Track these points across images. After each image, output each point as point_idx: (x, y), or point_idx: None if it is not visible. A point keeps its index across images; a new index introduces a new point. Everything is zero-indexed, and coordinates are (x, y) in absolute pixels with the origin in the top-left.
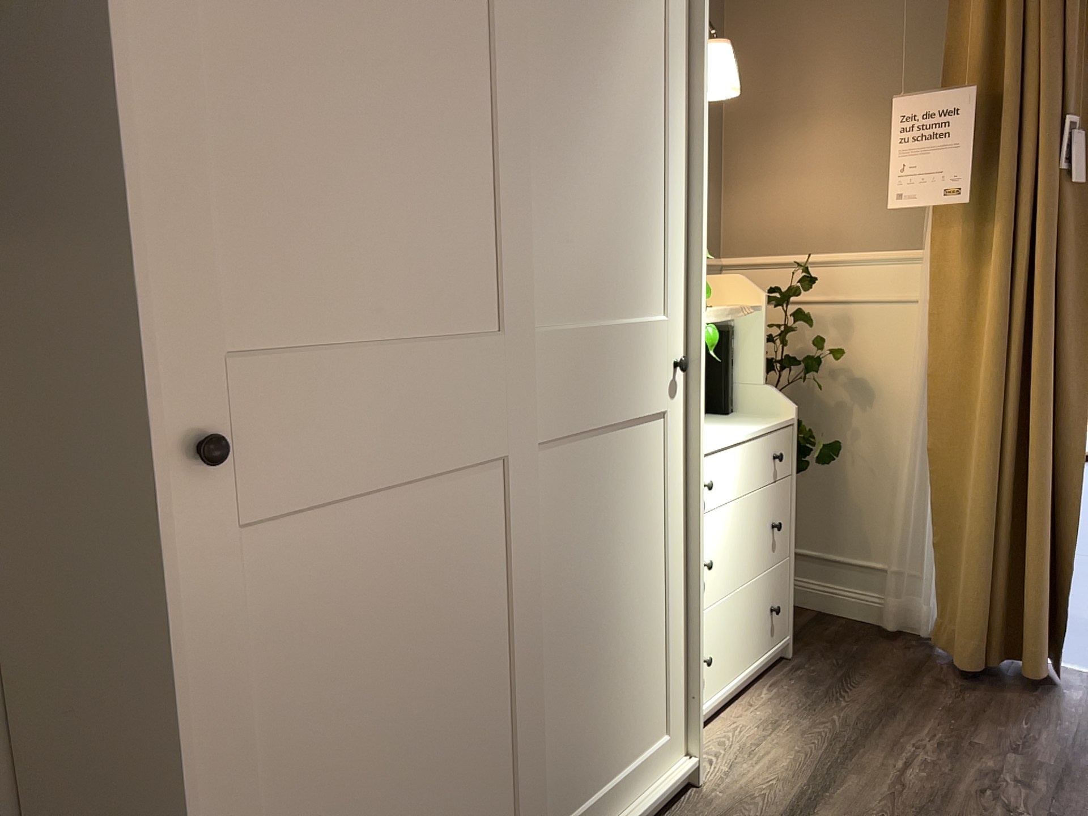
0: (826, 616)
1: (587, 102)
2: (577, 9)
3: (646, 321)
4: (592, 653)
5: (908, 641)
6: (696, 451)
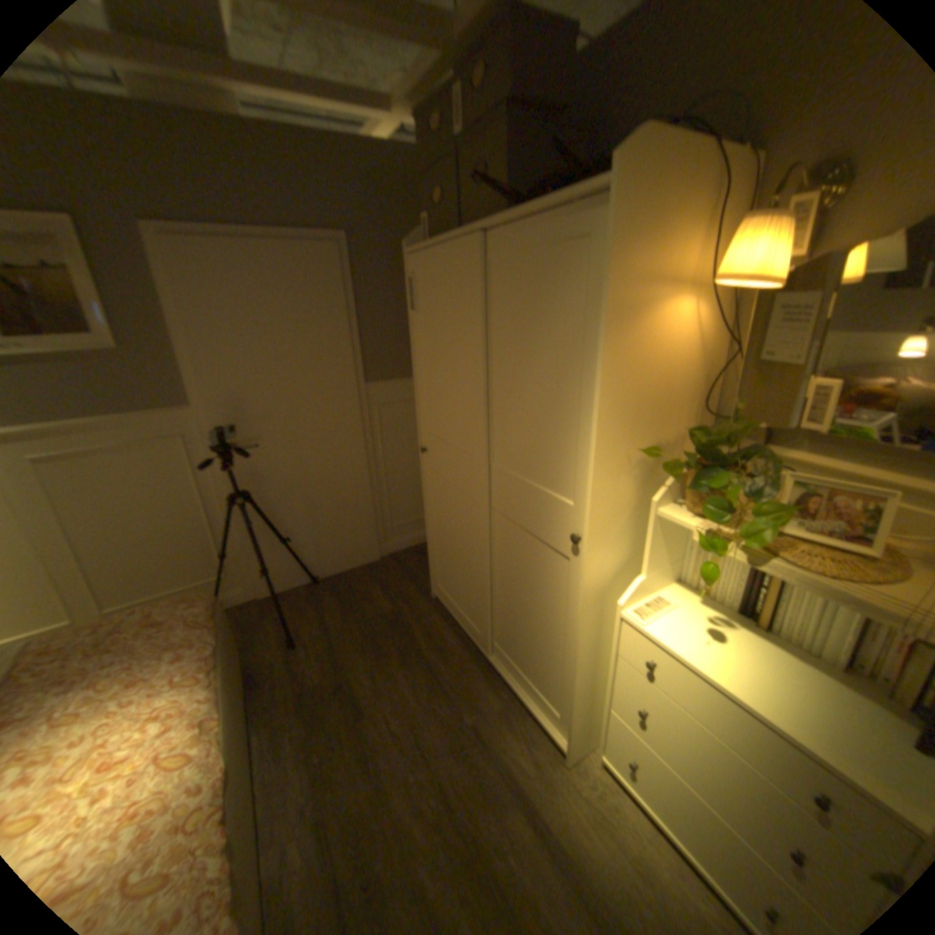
0: None
1: (522, 361)
2: (517, 309)
3: (556, 495)
4: (517, 617)
5: None
6: (581, 602)
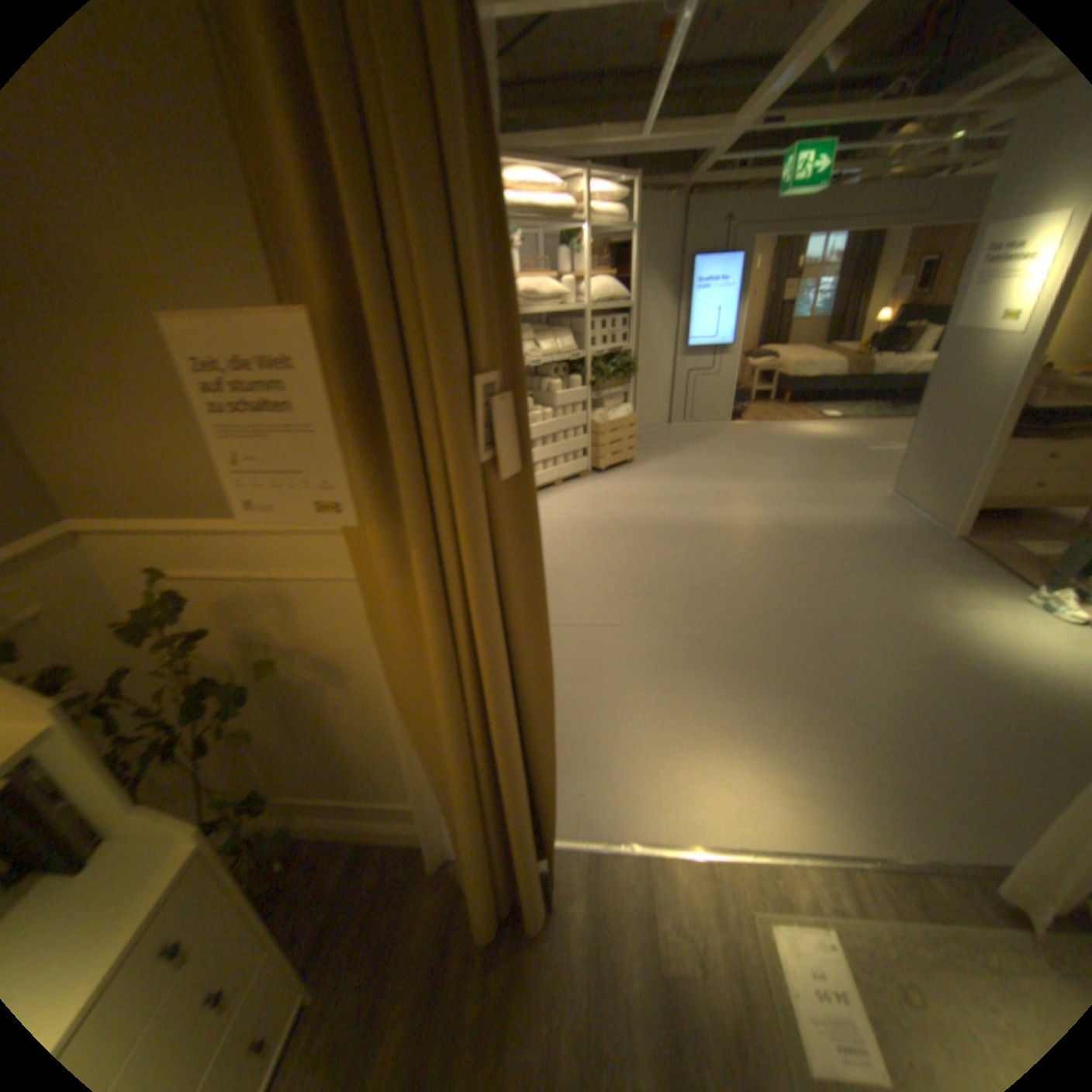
0: (367, 858)
1: None
2: None
3: None
4: None
5: (446, 878)
6: None
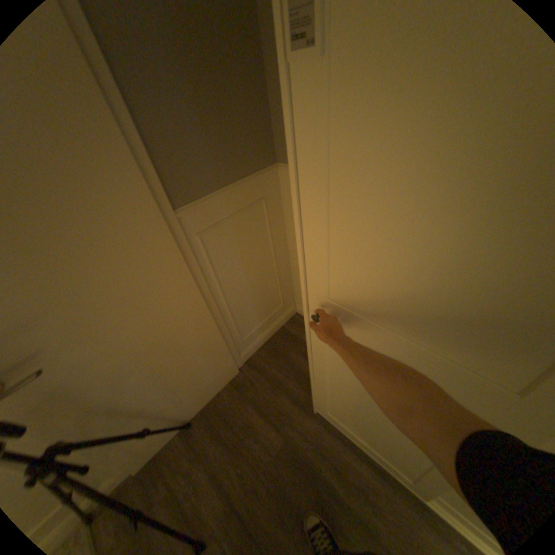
0: None
1: None
2: None
3: None
4: None
5: None
6: None
